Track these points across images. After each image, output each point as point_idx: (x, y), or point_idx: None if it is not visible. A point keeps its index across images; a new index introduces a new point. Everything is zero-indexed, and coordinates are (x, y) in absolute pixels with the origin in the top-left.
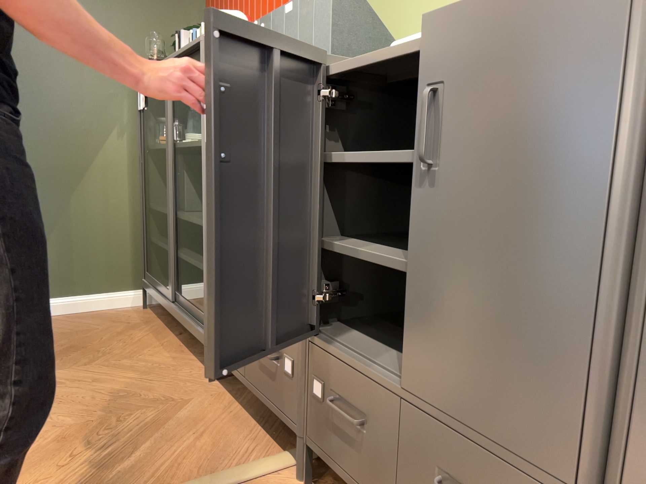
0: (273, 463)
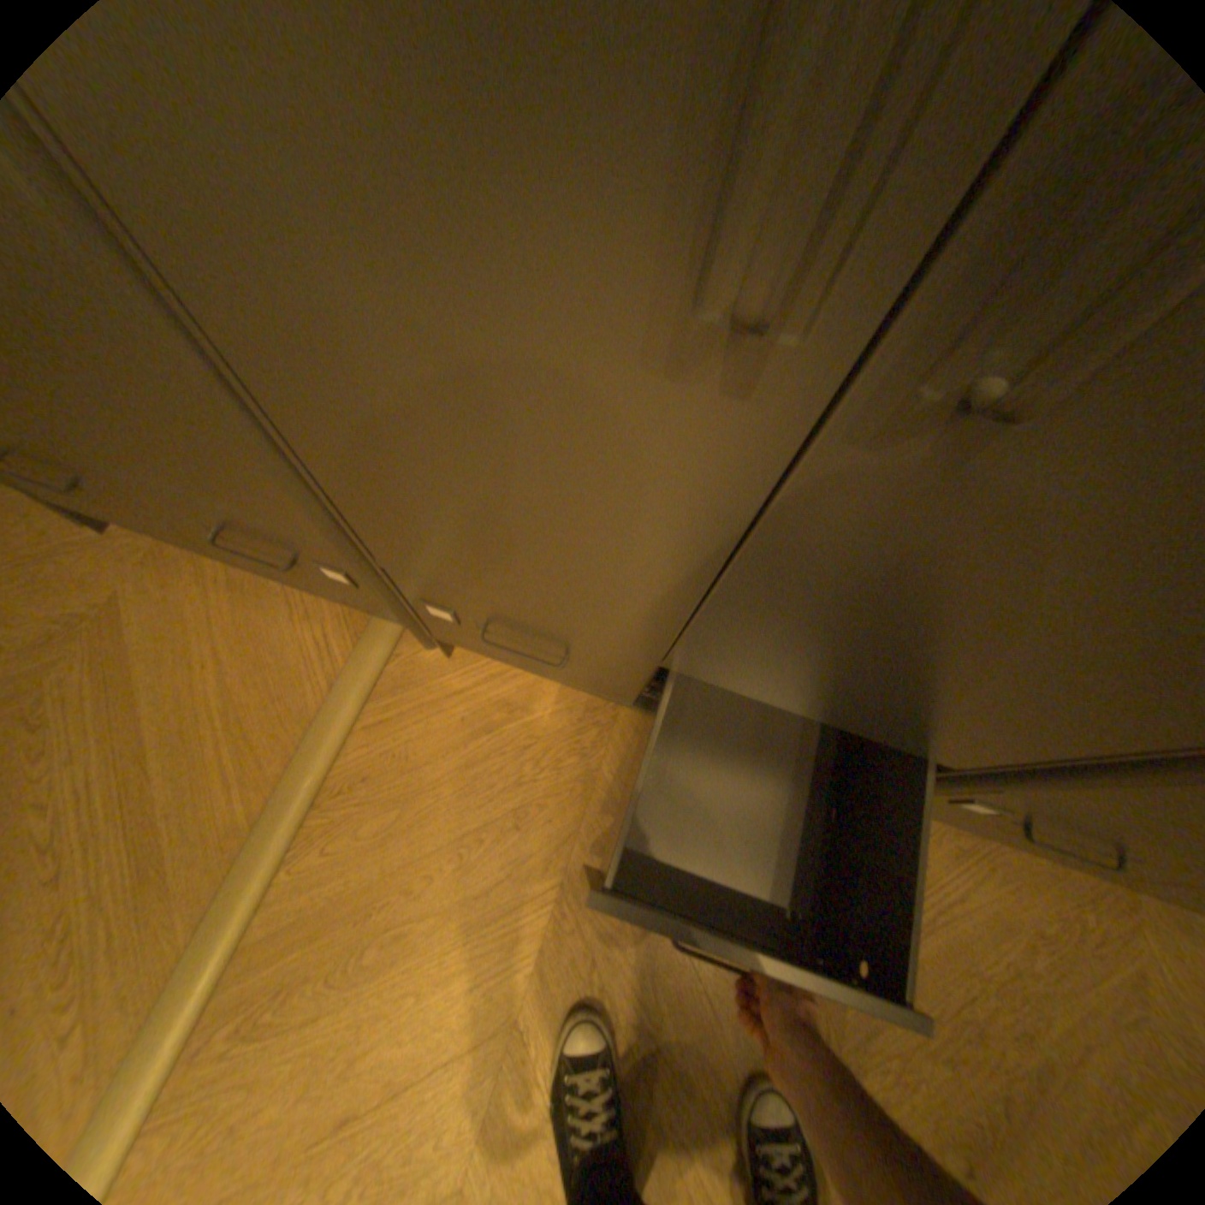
0: (377, 648)
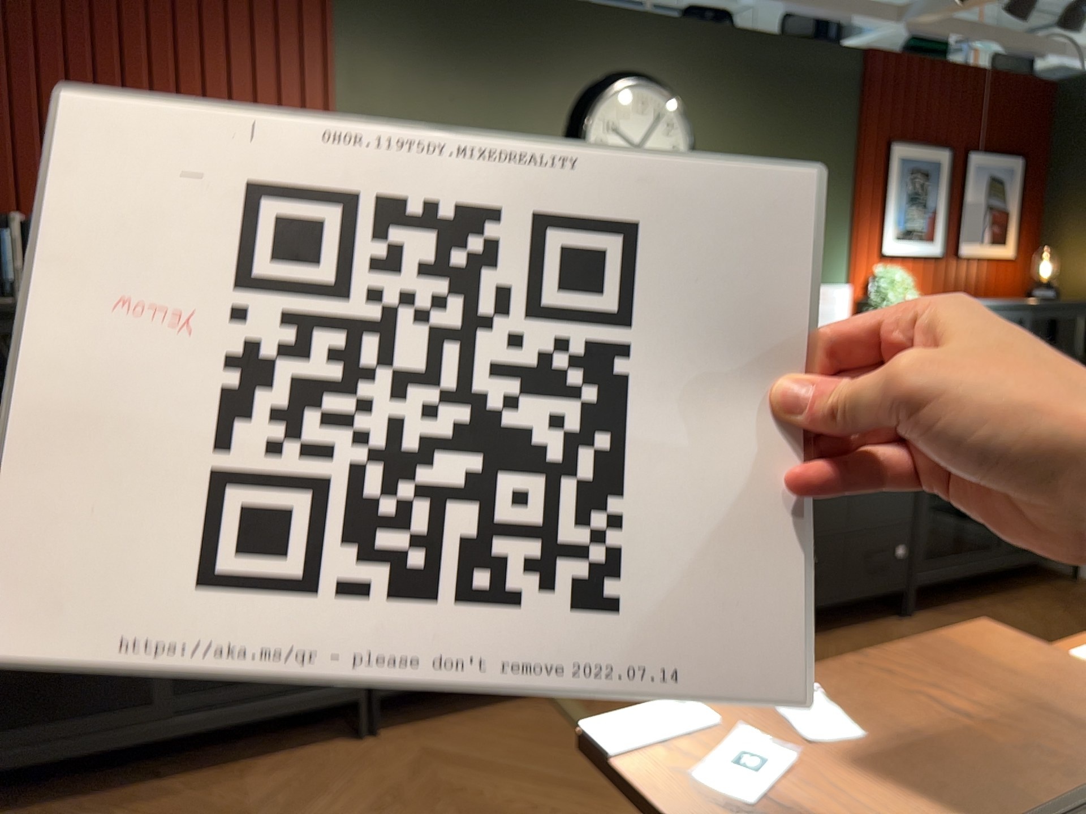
0: None
